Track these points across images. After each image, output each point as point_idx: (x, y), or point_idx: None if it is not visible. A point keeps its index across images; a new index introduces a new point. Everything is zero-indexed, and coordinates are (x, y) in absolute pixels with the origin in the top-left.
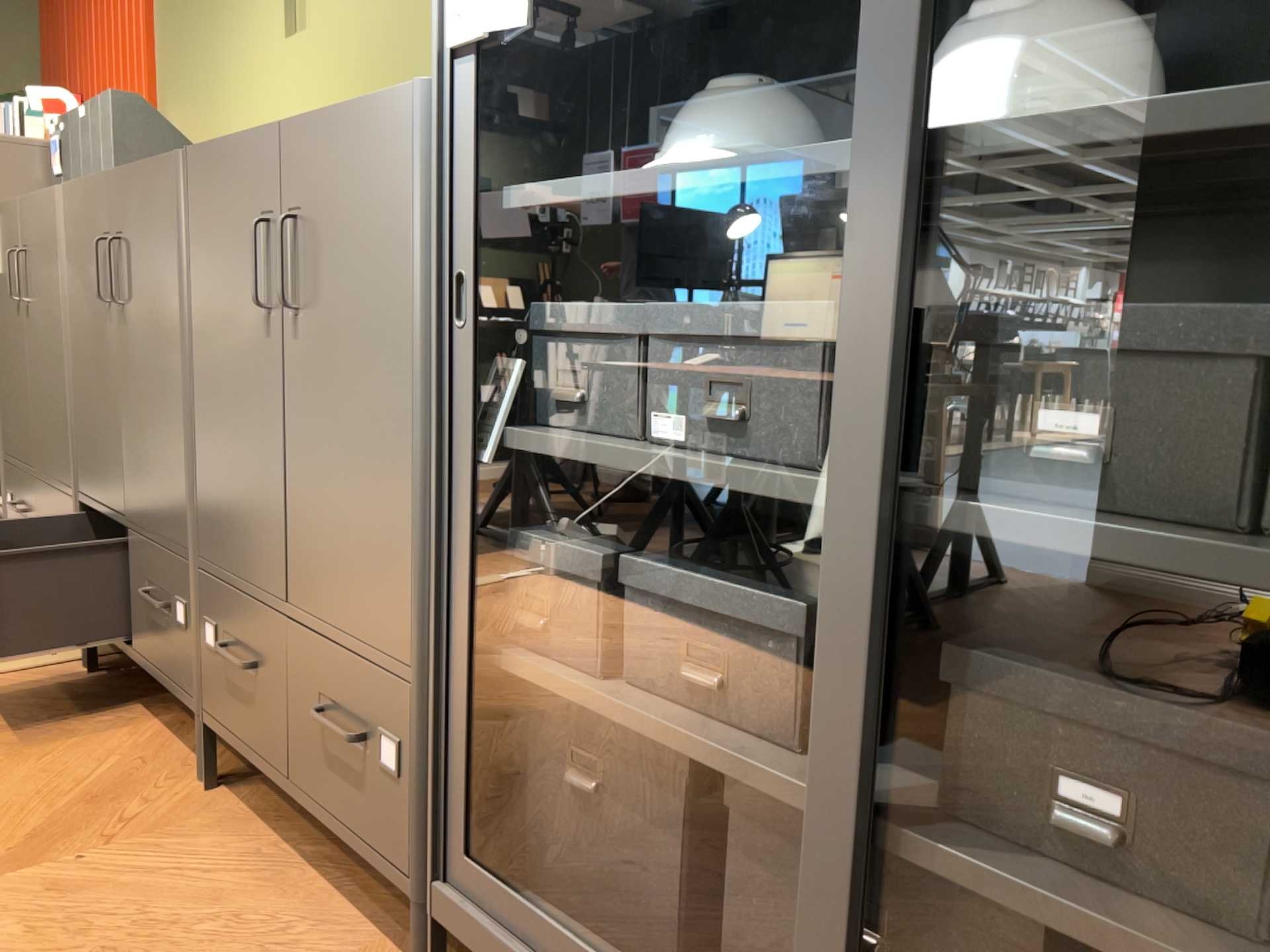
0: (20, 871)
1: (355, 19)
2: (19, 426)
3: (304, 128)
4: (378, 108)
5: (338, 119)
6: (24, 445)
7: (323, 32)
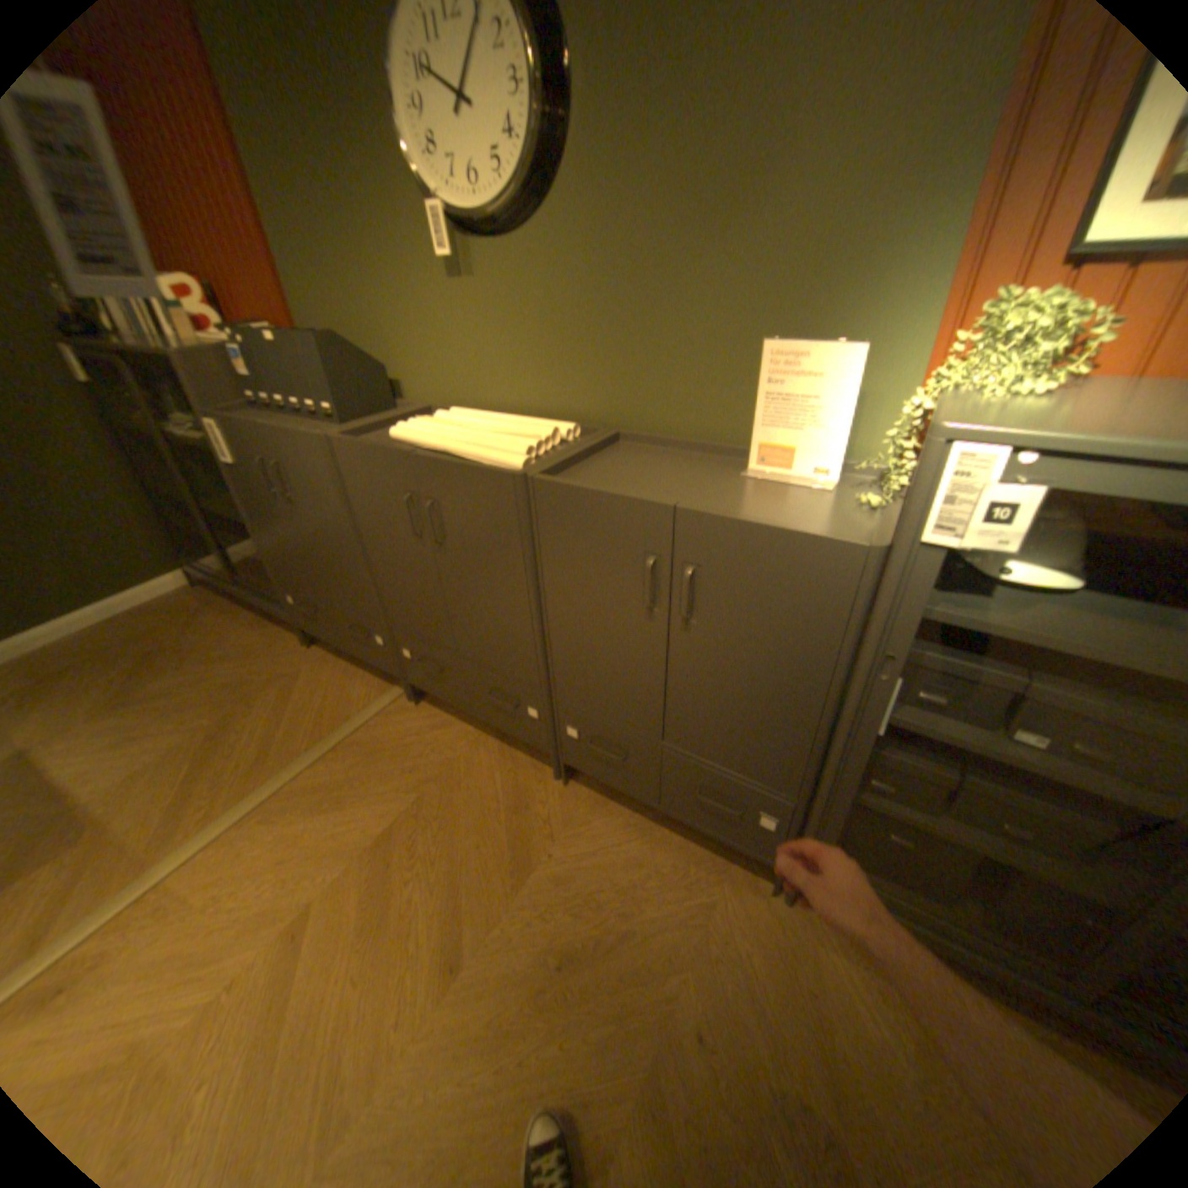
0: (527, 871)
1: (536, 283)
2: (292, 563)
3: (710, 523)
4: (816, 546)
5: (759, 534)
6: (303, 576)
7: (496, 284)
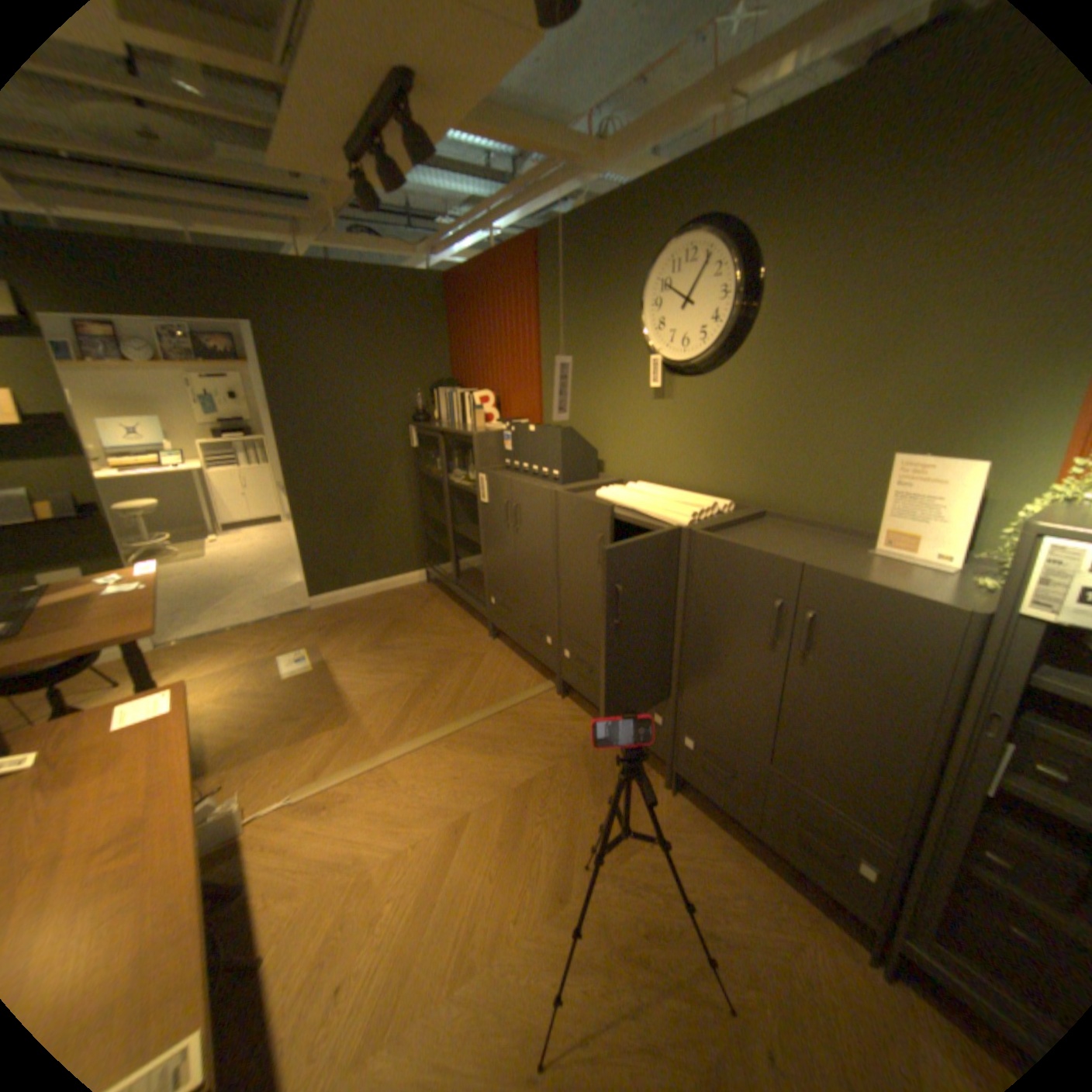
0: (632, 851)
1: (717, 404)
2: (503, 574)
3: (834, 578)
4: (926, 605)
5: (875, 590)
6: (508, 584)
7: (687, 404)
